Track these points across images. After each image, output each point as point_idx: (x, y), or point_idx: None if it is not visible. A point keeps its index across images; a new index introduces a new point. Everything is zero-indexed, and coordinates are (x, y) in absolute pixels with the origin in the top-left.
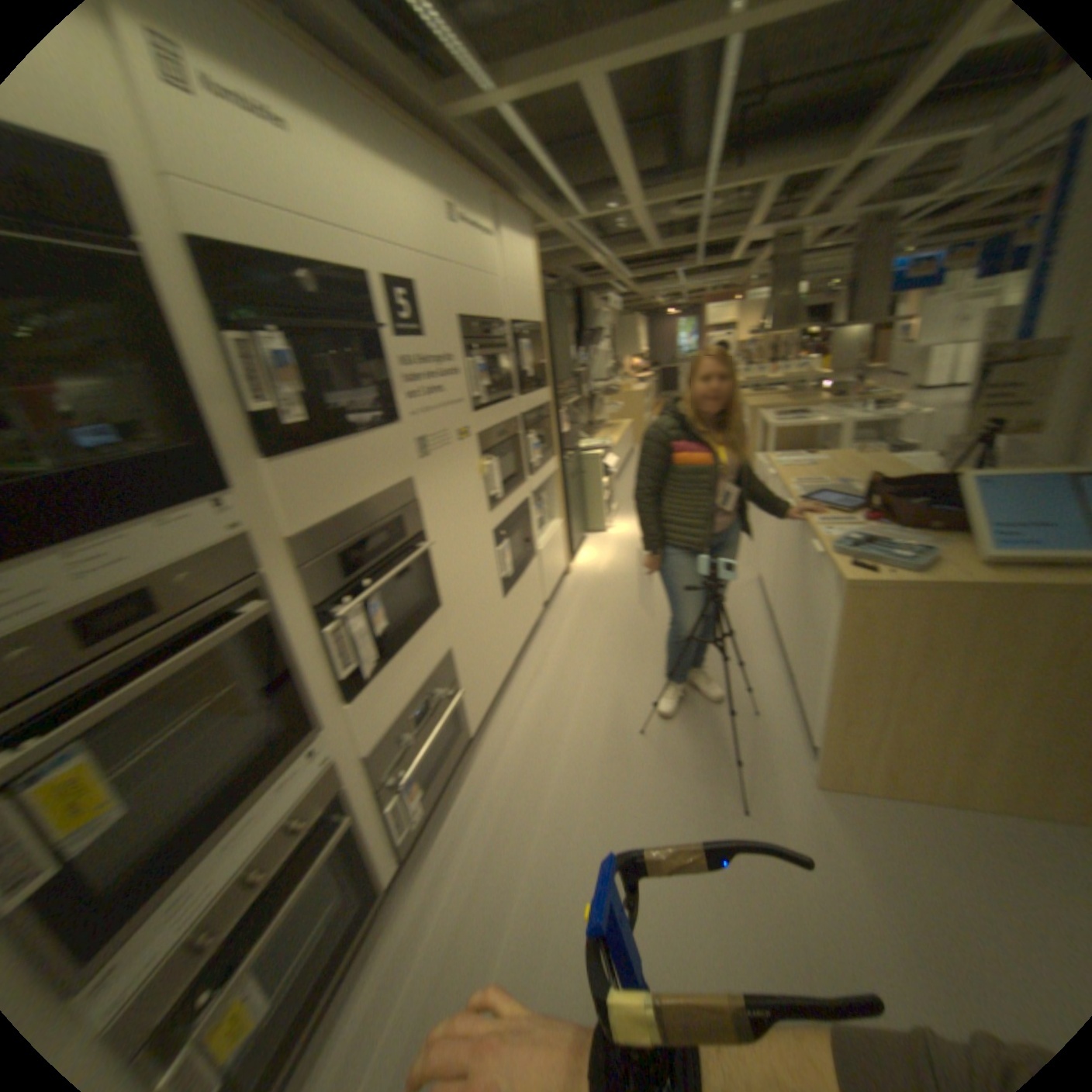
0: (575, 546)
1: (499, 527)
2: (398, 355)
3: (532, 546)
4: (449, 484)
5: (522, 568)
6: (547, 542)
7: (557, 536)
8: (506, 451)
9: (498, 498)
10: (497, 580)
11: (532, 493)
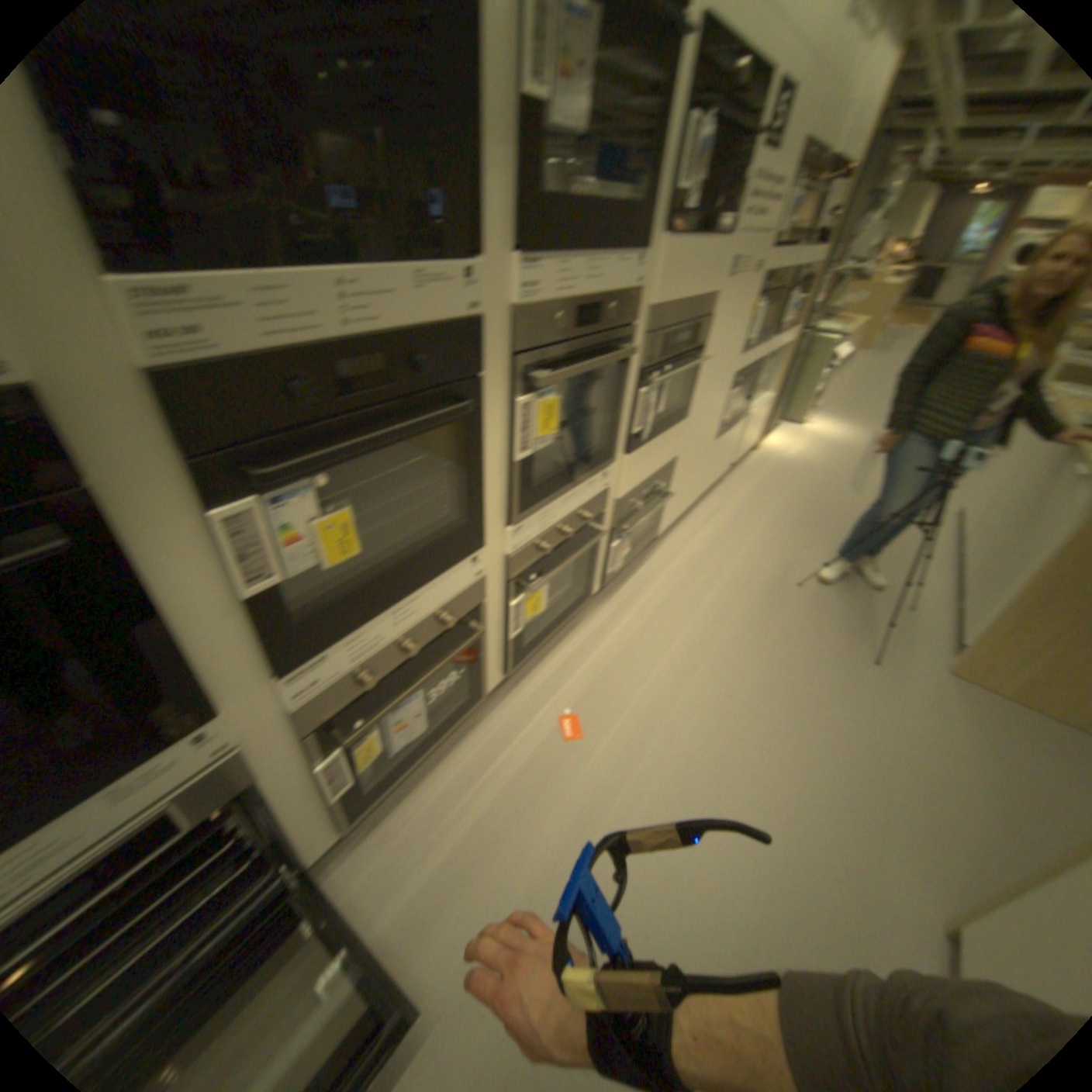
0: (771, 426)
1: (740, 371)
2: (757, 166)
3: (748, 405)
4: (732, 310)
5: (735, 420)
6: (756, 409)
7: (766, 407)
8: (774, 299)
9: (750, 343)
10: (719, 420)
11: (769, 353)
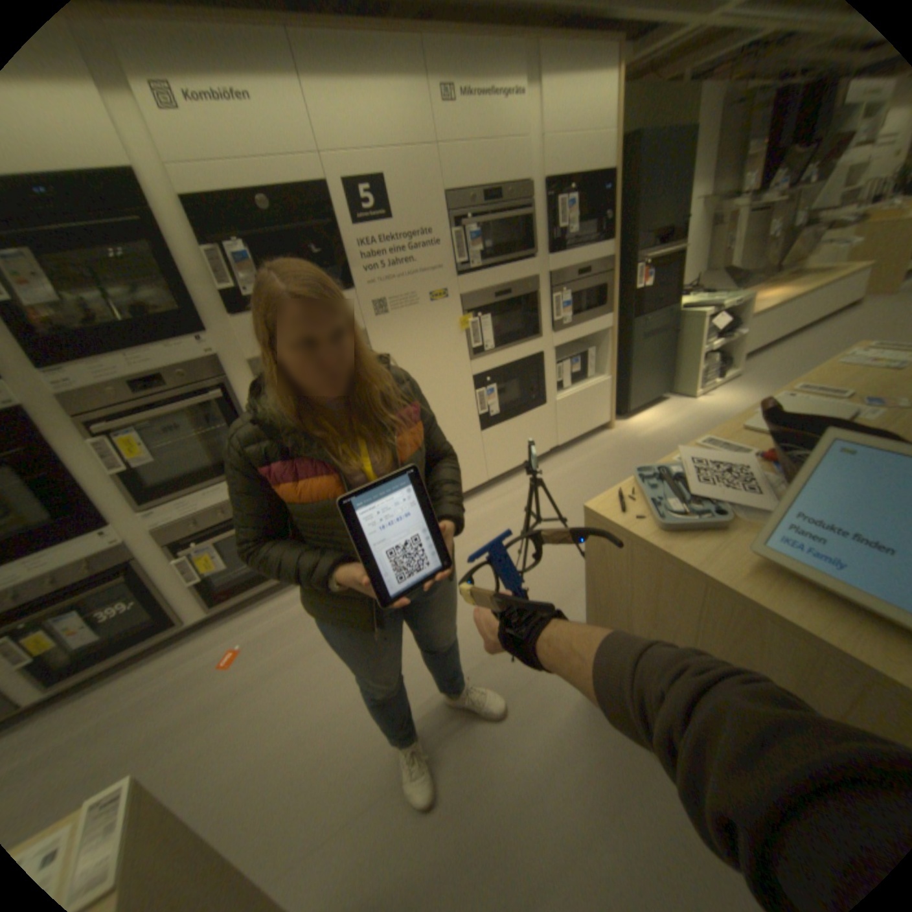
0: (635, 405)
1: (481, 374)
2: (353, 241)
3: (539, 395)
4: (409, 336)
5: (516, 411)
6: (574, 394)
7: (594, 391)
8: (505, 309)
9: (483, 350)
10: (471, 415)
11: (552, 348)
